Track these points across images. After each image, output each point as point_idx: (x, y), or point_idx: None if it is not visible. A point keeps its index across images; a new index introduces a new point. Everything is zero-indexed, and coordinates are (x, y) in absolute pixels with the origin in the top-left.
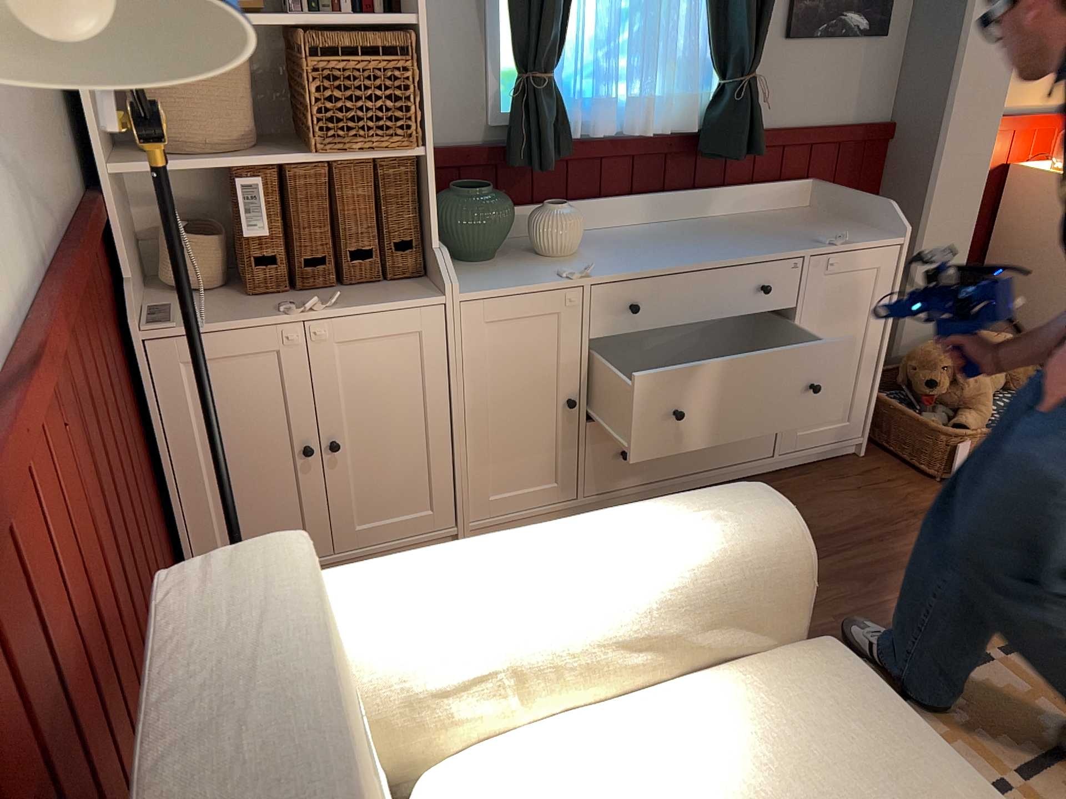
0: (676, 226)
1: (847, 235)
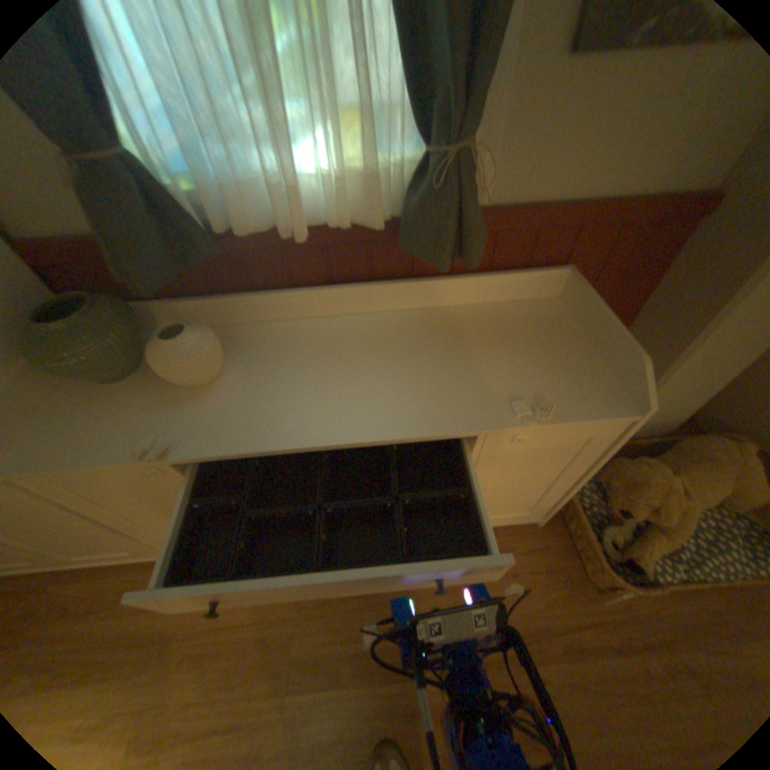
0: (376, 324)
1: (552, 406)
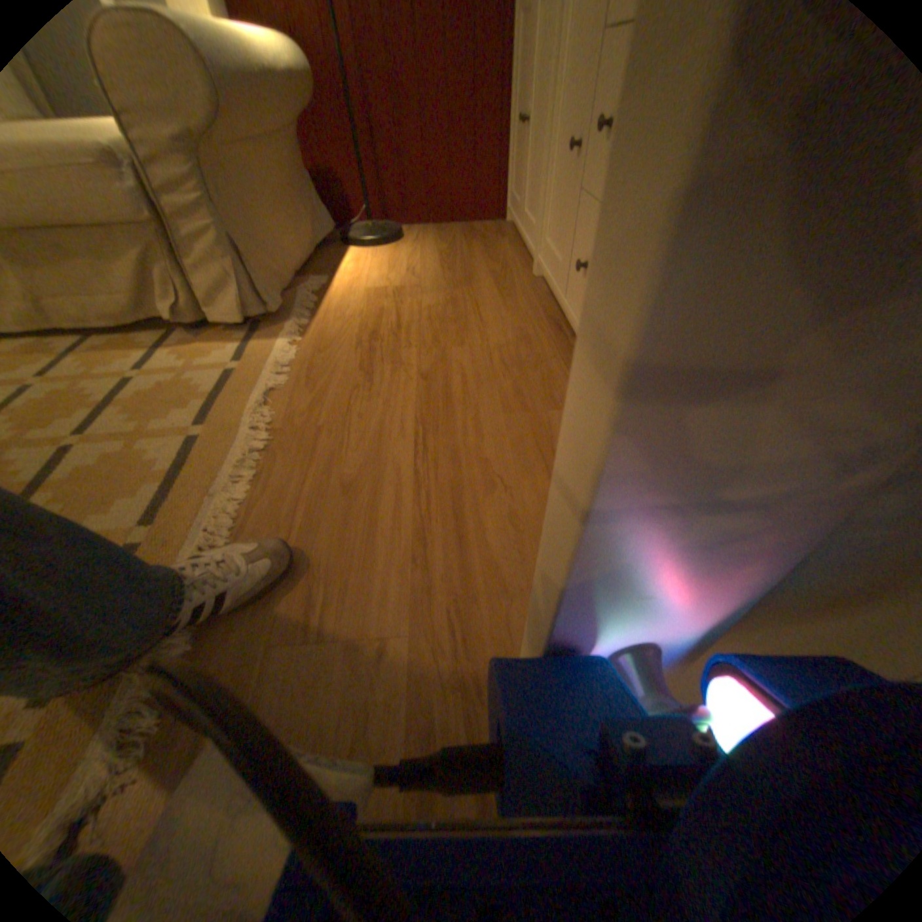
0: None
1: None
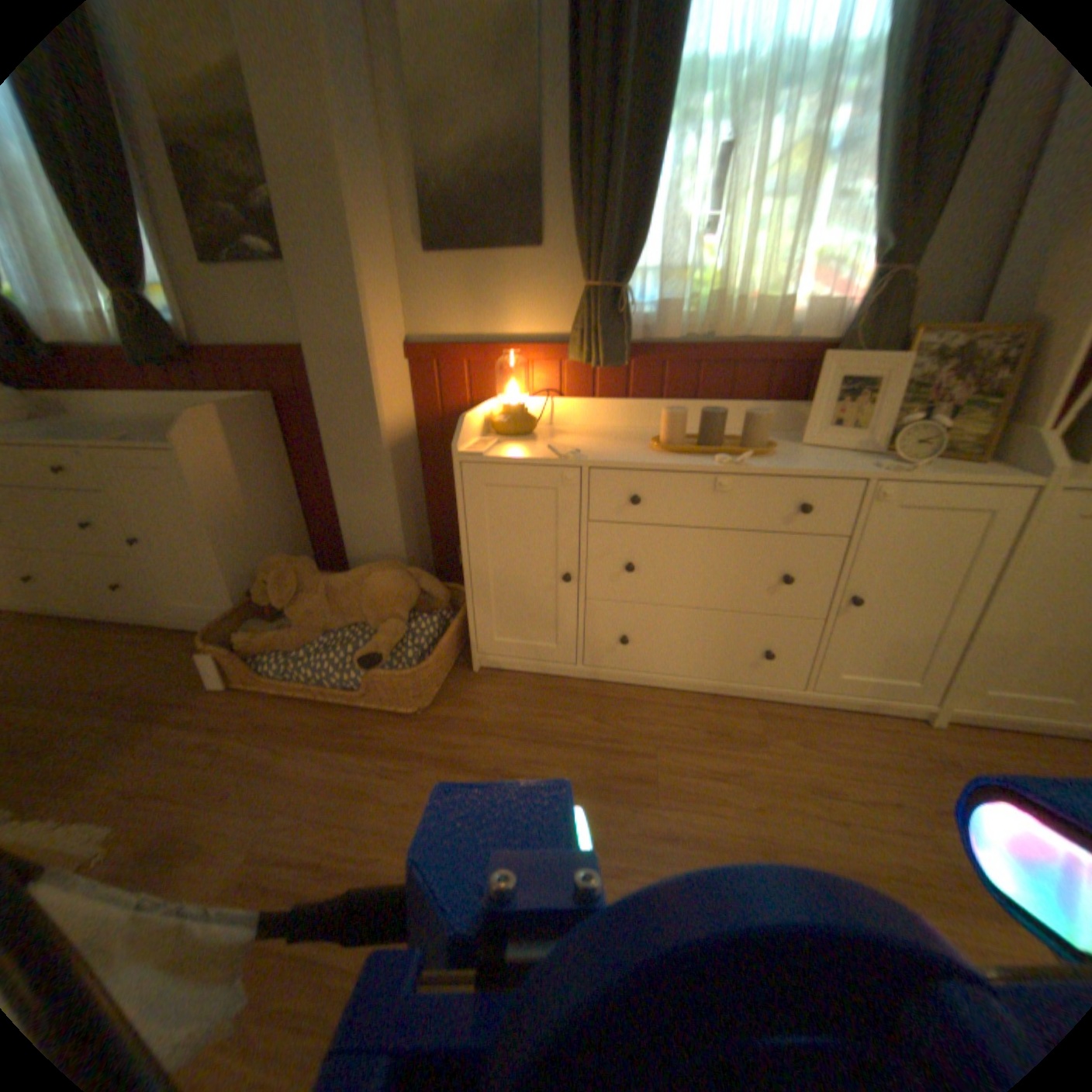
0: (139, 417)
1: (125, 433)
